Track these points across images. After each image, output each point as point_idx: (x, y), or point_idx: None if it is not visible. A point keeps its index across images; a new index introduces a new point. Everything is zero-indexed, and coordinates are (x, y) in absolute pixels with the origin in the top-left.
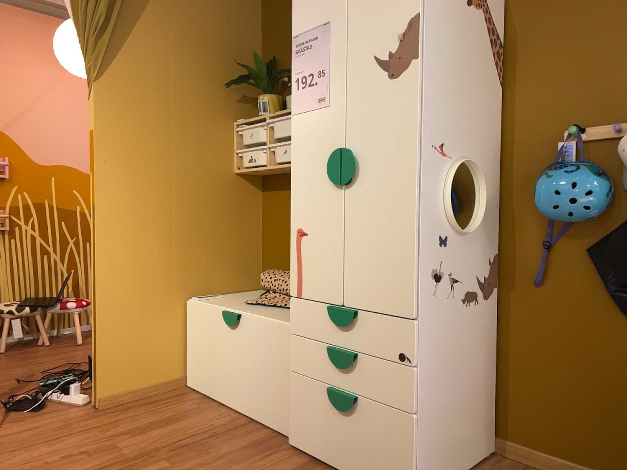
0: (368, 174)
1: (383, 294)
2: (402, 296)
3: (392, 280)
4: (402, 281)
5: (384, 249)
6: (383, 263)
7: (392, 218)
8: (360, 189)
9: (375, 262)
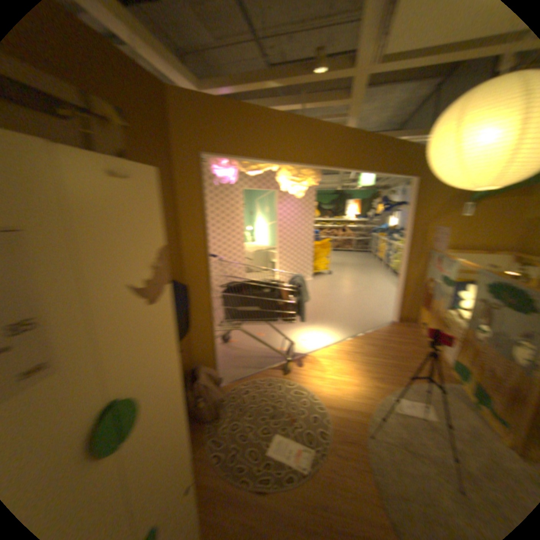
0: (144, 404)
1: (172, 475)
2: (183, 457)
3: (176, 457)
4: (182, 448)
5: (168, 445)
6: (169, 455)
7: (171, 416)
8: (138, 425)
9: (163, 465)
